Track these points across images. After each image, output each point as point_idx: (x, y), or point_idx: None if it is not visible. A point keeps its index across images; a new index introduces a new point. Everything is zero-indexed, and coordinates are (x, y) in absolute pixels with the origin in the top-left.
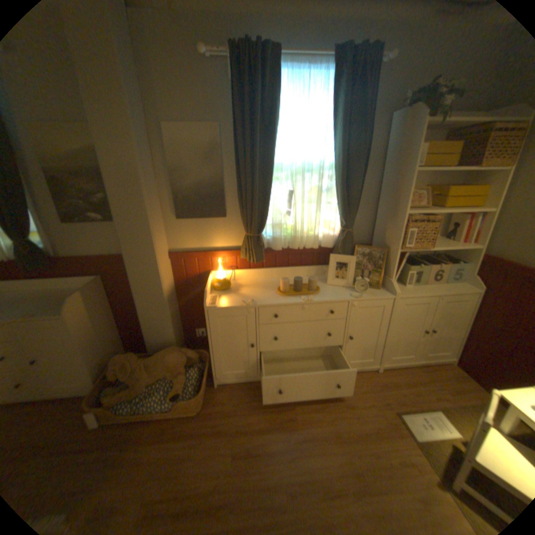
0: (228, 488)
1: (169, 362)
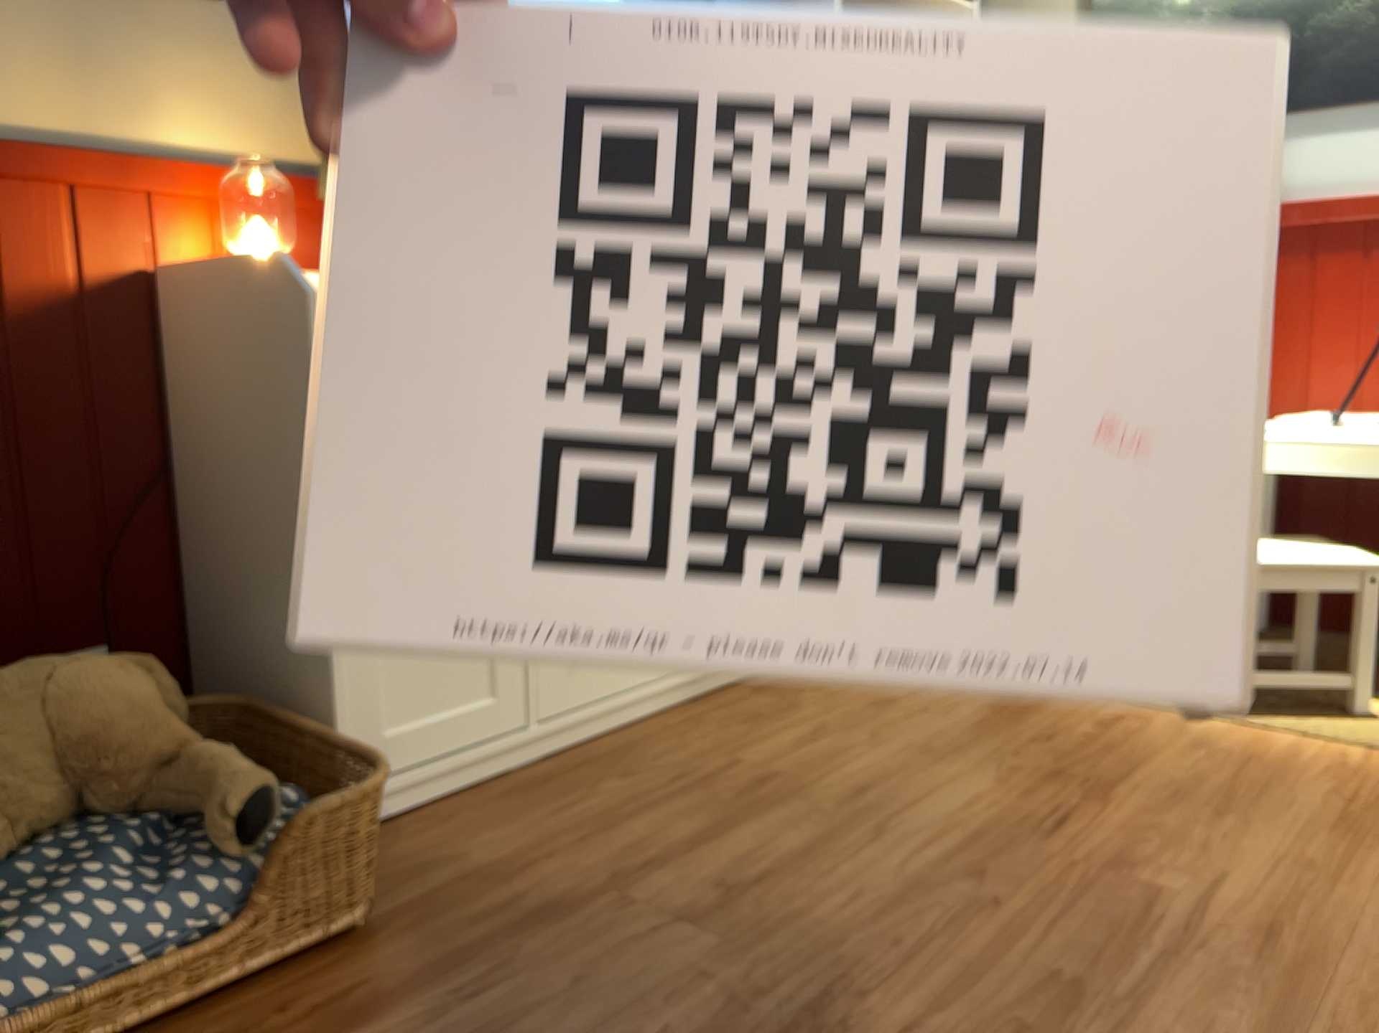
0: (769, 974)
1: (88, 695)
